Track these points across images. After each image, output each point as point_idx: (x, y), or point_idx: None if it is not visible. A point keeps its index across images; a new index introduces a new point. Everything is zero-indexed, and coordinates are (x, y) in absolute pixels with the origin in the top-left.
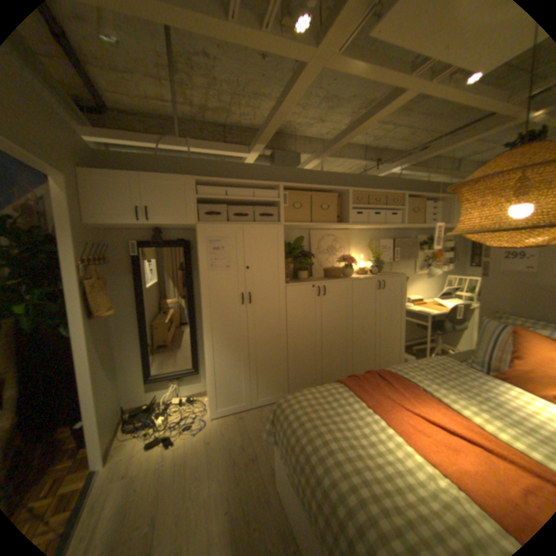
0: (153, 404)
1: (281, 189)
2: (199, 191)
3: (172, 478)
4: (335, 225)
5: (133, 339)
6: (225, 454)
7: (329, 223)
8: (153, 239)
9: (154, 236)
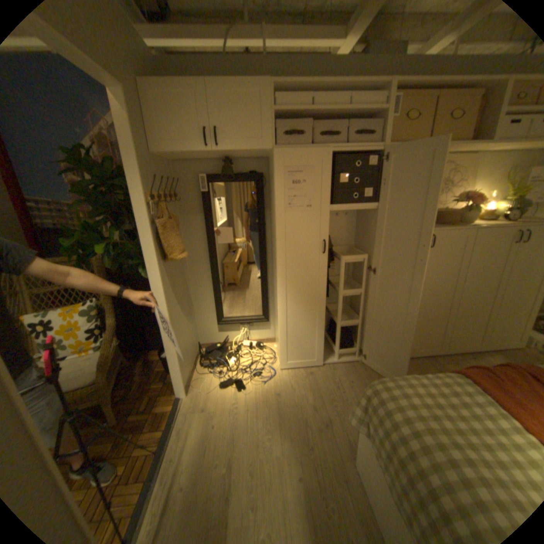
0: (226, 343)
1: (393, 88)
2: (277, 101)
3: (245, 424)
4: (468, 144)
5: (206, 281)
6: (296, 411)
7: (460, 142)
8: (223, 172)
9: (223, 168)
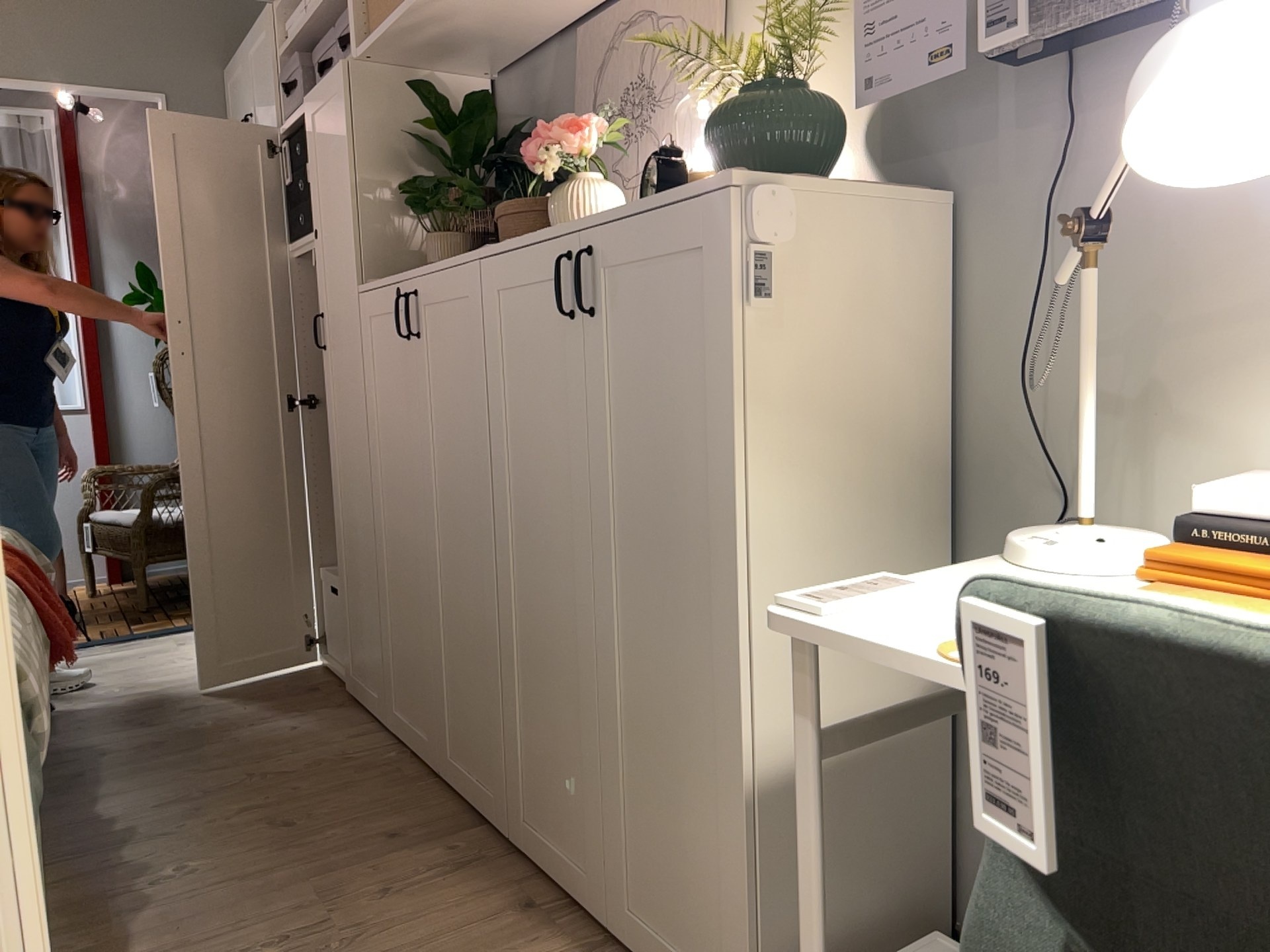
0: None
1: None
2: (287, 36)
3: (148, 672)
4: None
5: None
6: (182, 697)
7: None
8: None
9: None
